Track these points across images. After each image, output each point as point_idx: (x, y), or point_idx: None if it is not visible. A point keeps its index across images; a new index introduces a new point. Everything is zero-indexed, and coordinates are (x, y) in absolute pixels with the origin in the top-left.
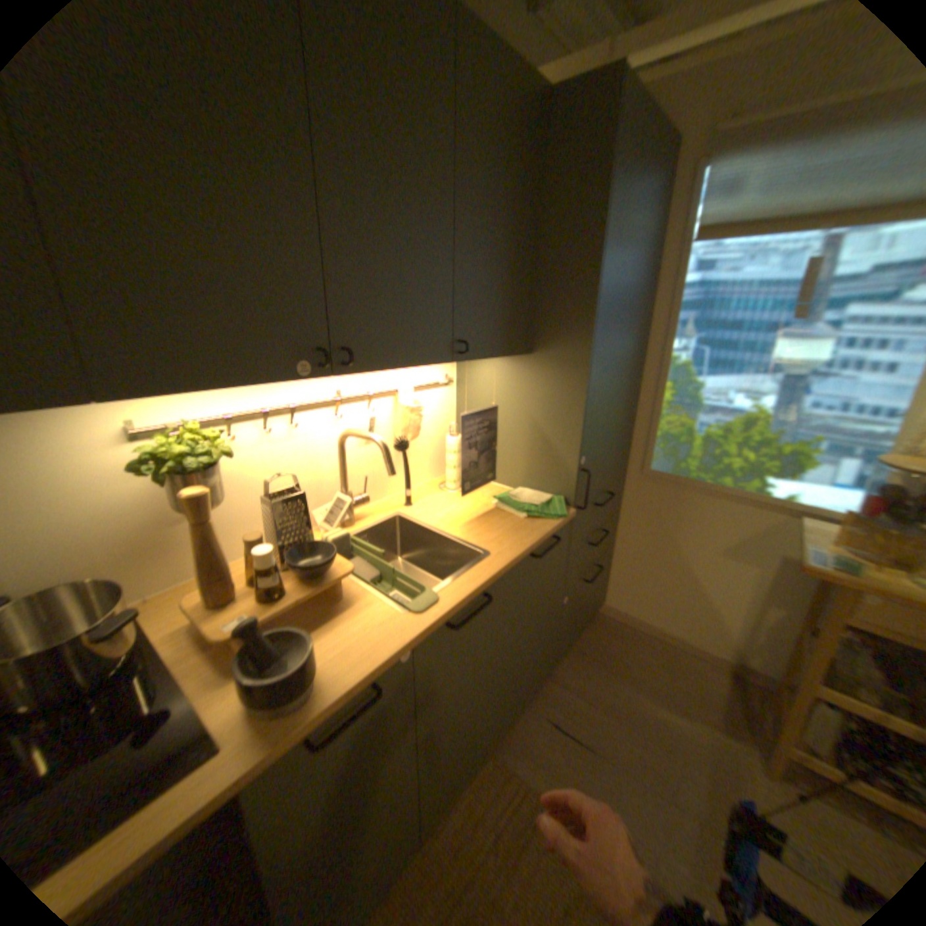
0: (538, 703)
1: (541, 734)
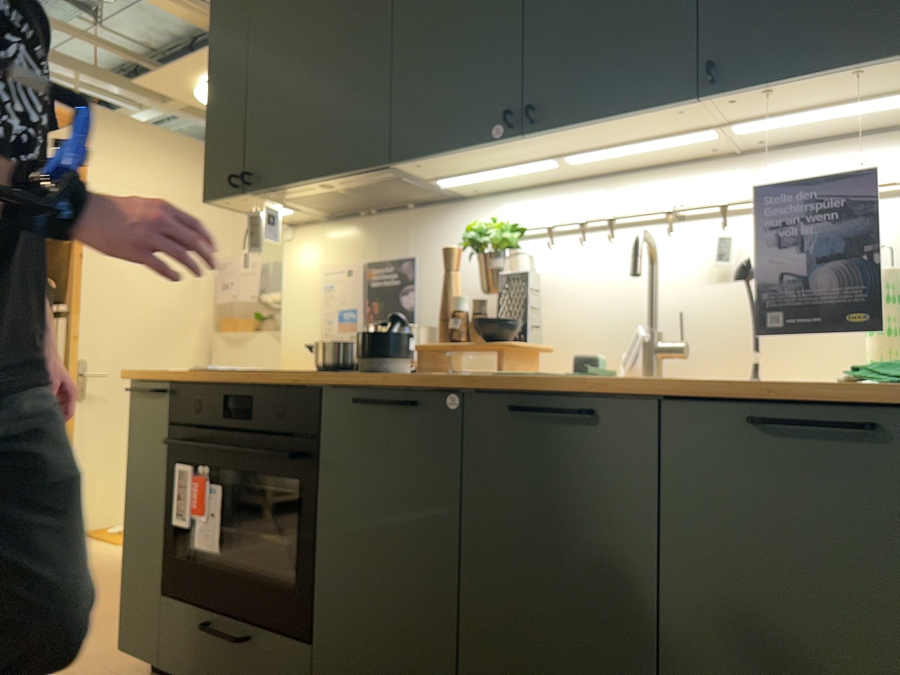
0: None
1: None
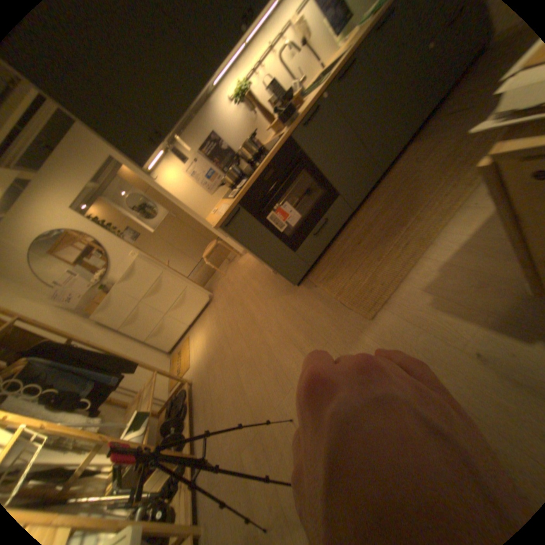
0: (441, 112)
1: (441, 121)
